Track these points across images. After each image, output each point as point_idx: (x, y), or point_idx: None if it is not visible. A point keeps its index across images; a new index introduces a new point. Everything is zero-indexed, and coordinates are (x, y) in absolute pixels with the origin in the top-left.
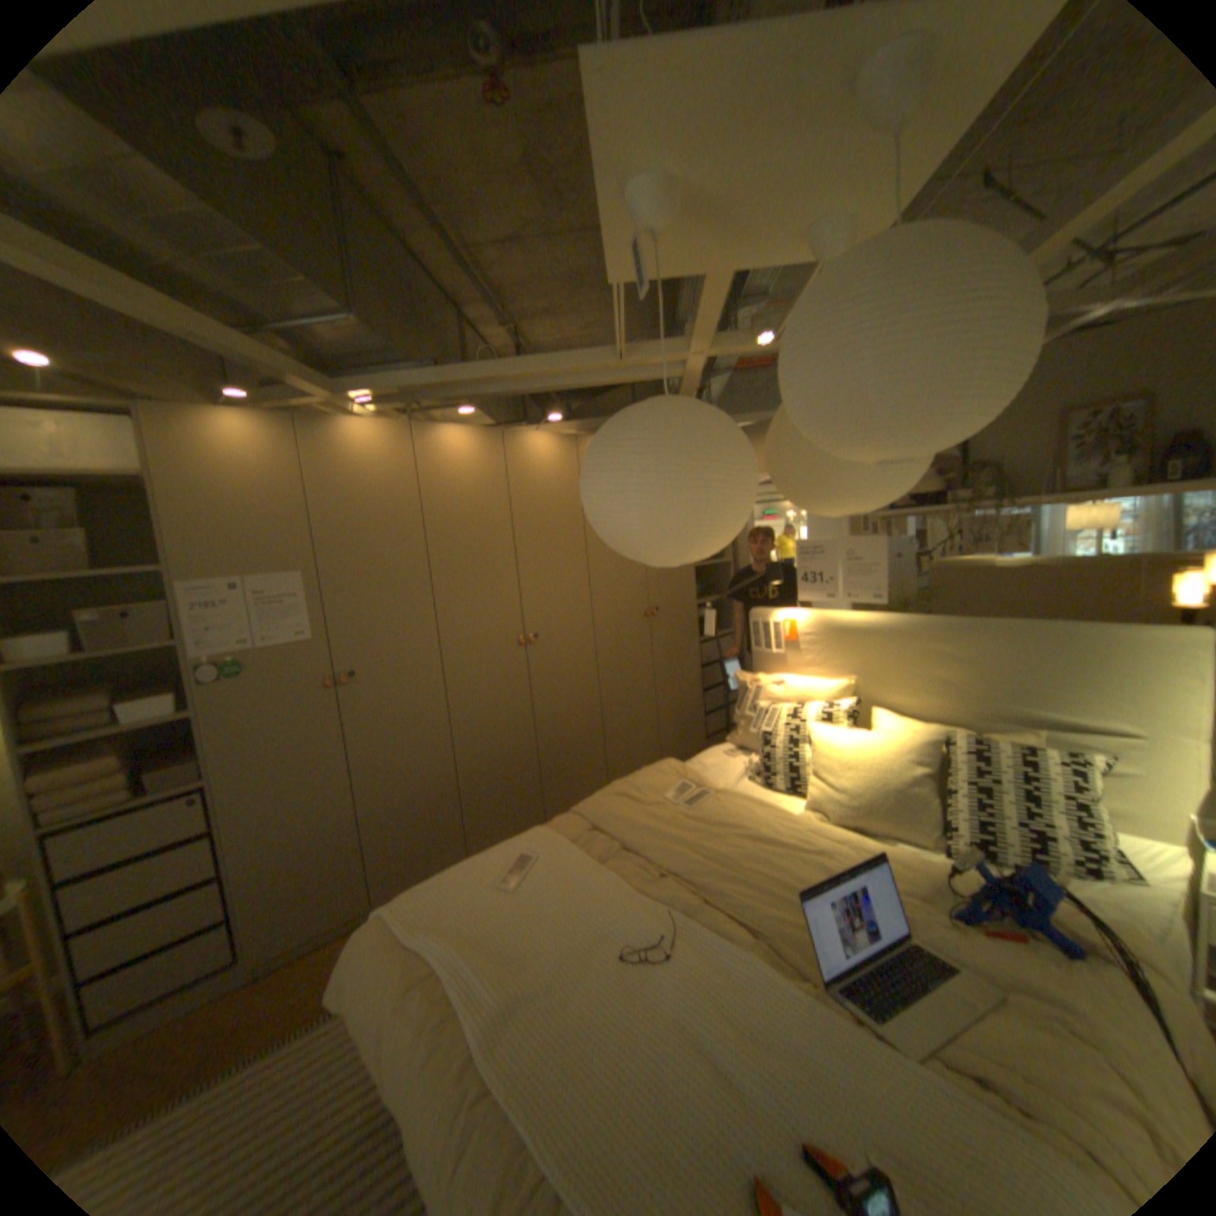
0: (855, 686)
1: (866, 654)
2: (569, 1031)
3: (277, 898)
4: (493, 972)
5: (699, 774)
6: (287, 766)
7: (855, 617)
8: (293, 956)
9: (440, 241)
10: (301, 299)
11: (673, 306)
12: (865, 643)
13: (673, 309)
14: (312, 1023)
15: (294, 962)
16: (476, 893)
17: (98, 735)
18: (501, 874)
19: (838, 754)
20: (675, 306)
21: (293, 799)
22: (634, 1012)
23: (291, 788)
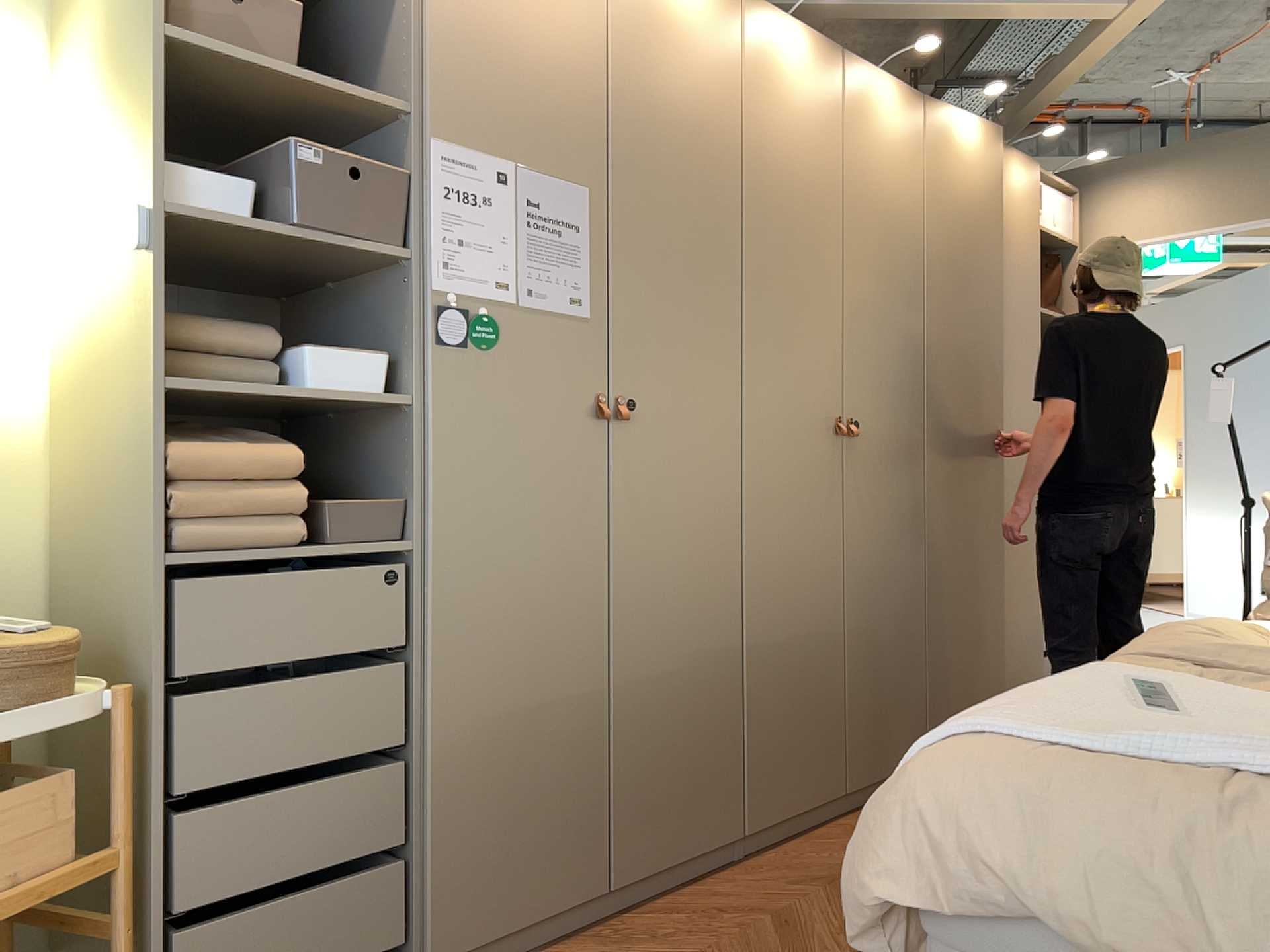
0: None
1: None
2: None
3: (487, 819)
4: None
5: None
6: (531, 550)
7: None
8: None
9: None
10: None
11: None
12: None
13: None
14: None
15: None
16: (1126, 717)
17: (278, 391)
18: (1132, 702)
19: None
20: None
21: (531, 619)
22: None
23: (531, 596)
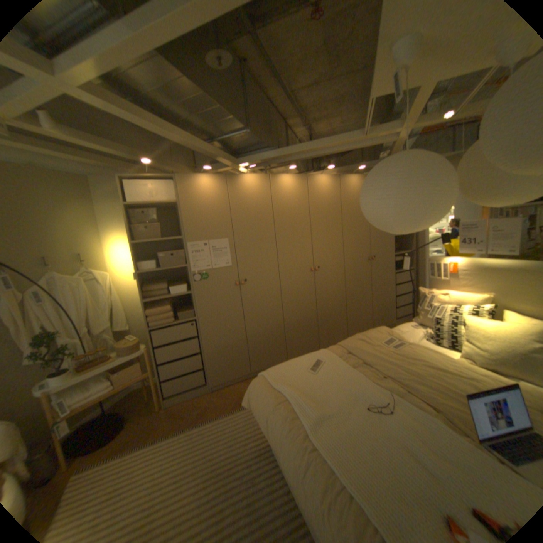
0: (493, 298)
1: (502, 282)
2: (348, 433)
3: (219, 363)
4: (312, 404)
5: (399, 335)
6: (223, 314)
7: (497, 261)
8: (224, 385)
9: (282, 91)
10: (230, 125)
11: (391, 104)
12: (502, 276)
13: (391, 106)
14: (233, 411)
15: (225, 388)
16: (300, 372)
17: (165, 297)
18: (309, 366)
19: (483, 332)
20: (393, 104)
21: (225, 327)
22: (378, 432)
23: (224, 323)
